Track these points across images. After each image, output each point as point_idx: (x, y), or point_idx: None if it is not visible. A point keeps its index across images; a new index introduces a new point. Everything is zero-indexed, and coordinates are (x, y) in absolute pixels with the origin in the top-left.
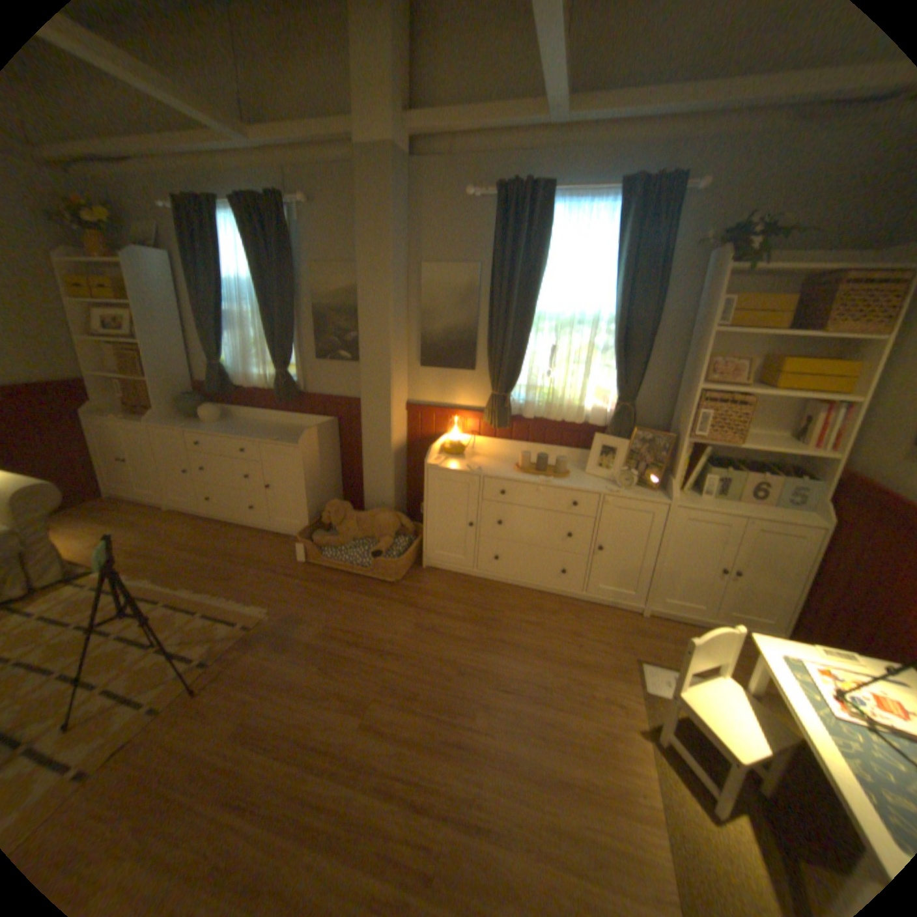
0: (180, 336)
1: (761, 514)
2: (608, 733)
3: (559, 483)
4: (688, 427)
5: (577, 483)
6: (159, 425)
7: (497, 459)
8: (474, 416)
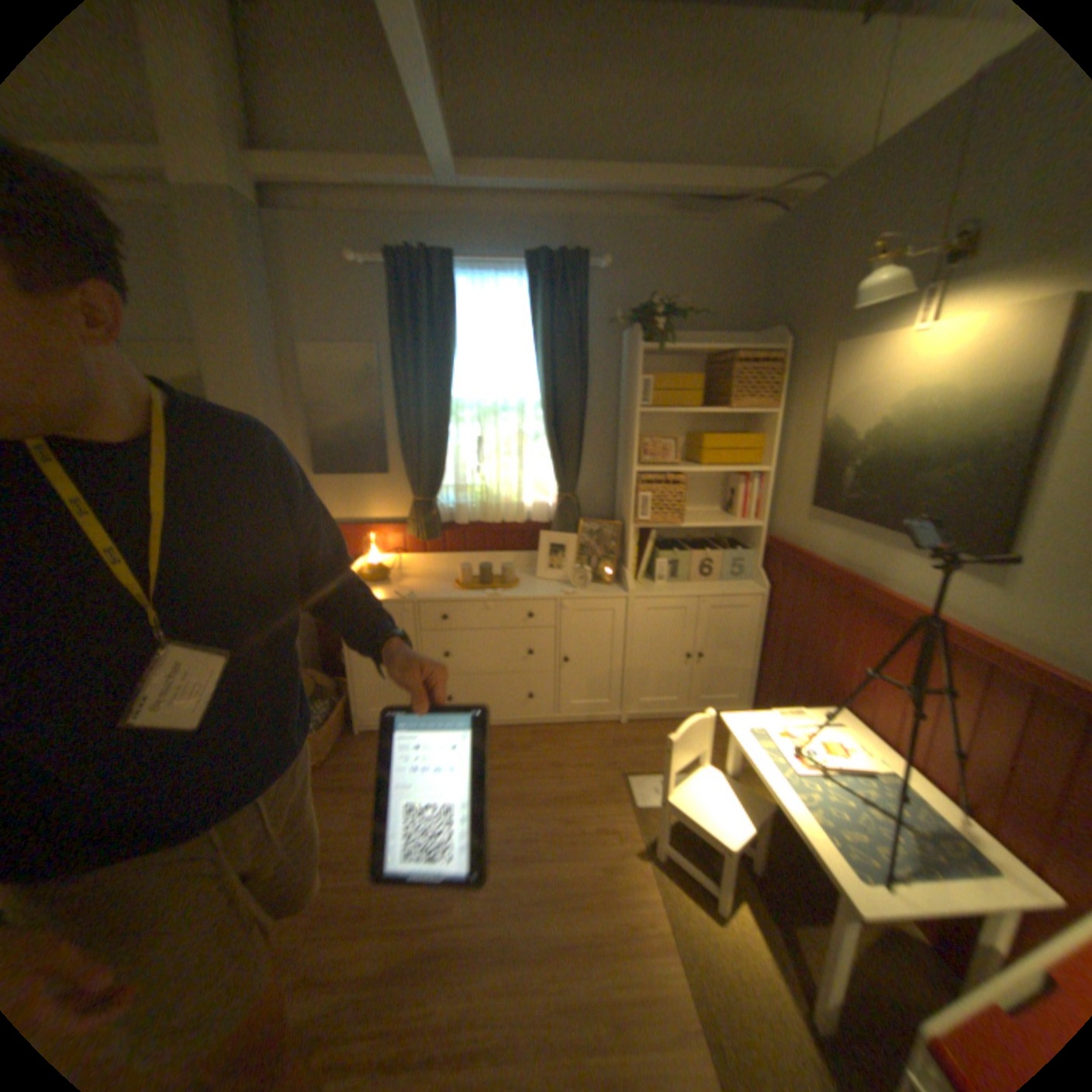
0: None
1: (708, 591)
2: (604, 867)
3: (508, 594)
4: (629, 512)
5: (528, 590)
6: None
7: (432, 577)
8: (395, 529)
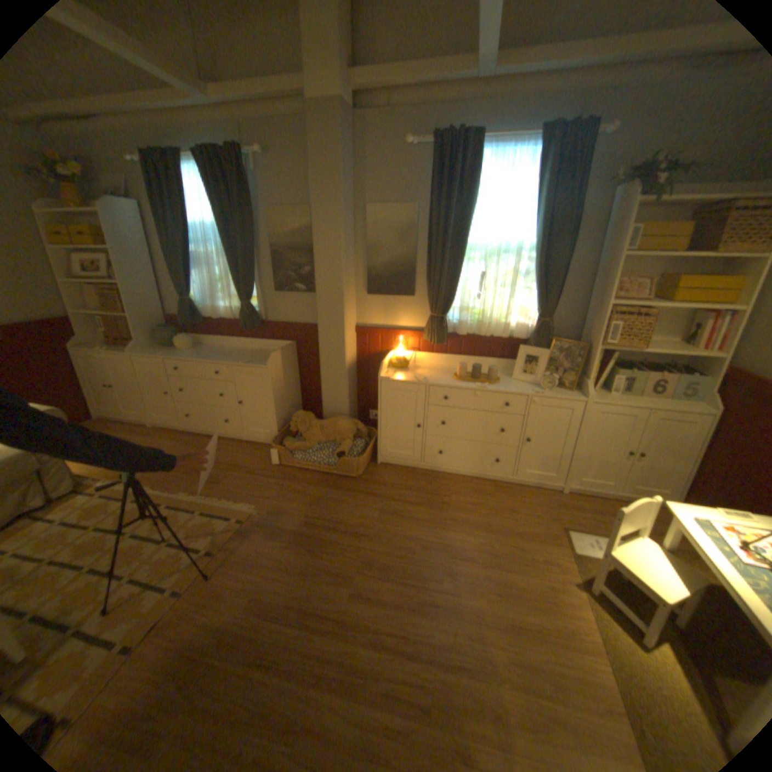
0: (152, 275)
1: (660, 406)
2: (550, 587)
3: (493, 388)
4: (600, 336)
5: (507, 387)
6: (140, 354)
7: (436, 370)
8: (415, 335)
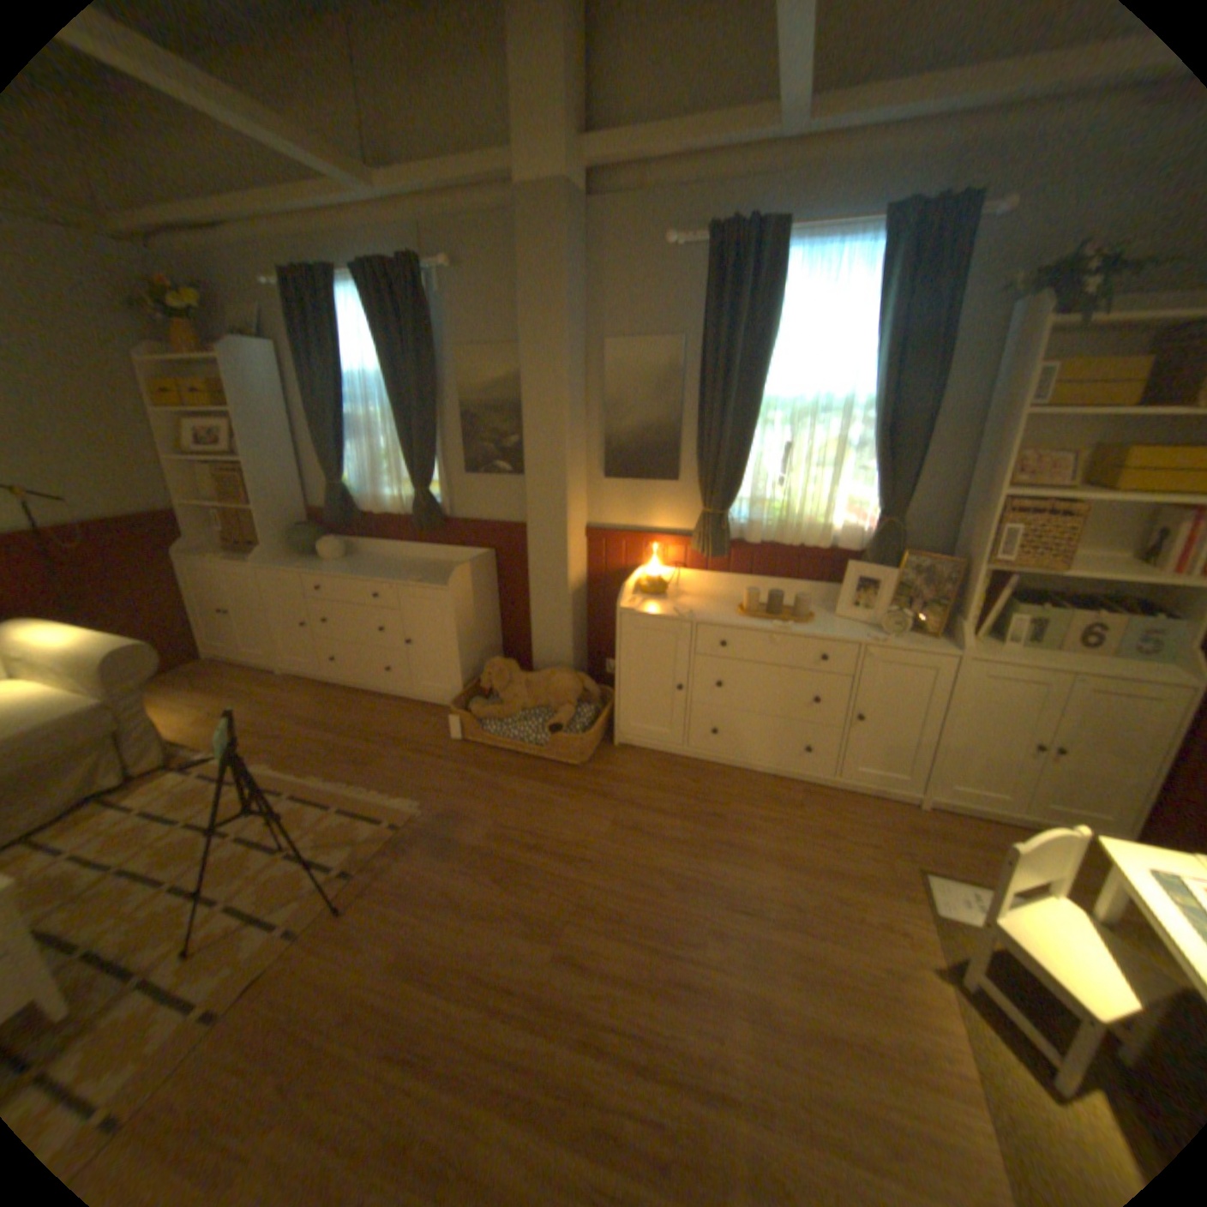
0: (290, 450)
1: (1094, 668)
2: (889, 971)
3: (801, 630)
4: (985, 549)
5: (825, 629)
6: (268, 565)
7: (711, 598)
8: (678, 542)
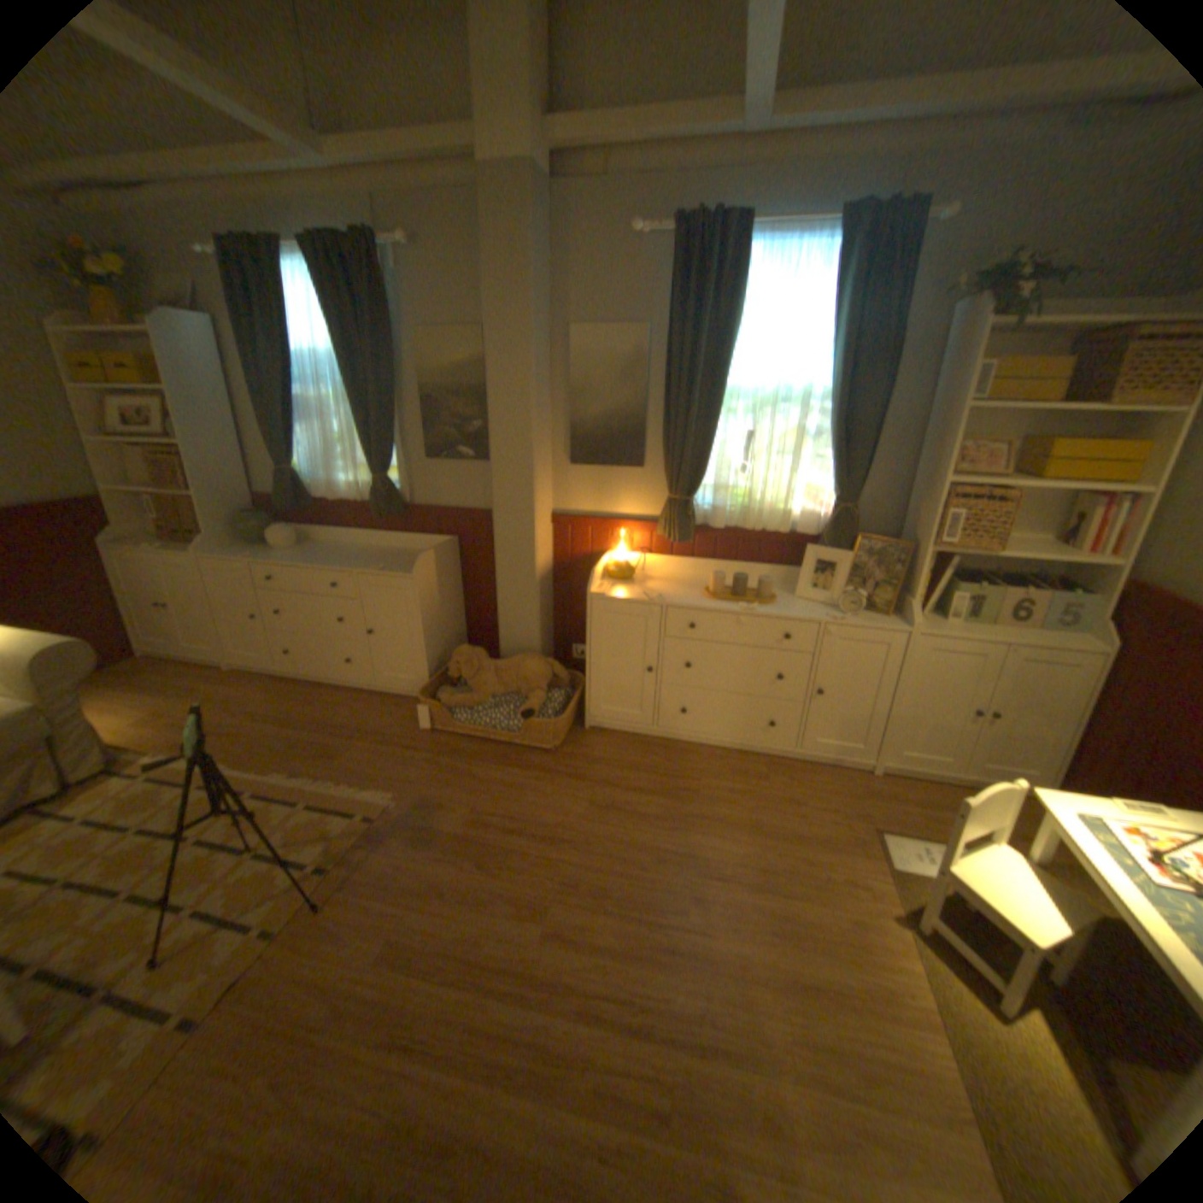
0: (232, 432)
1: (1024, 639)
2: (854, 922)
3: (765, 611)
4: (931, 532)
5: (787, 609)
6: (213, 555)
7: (677, 582)
8: (644, 528)
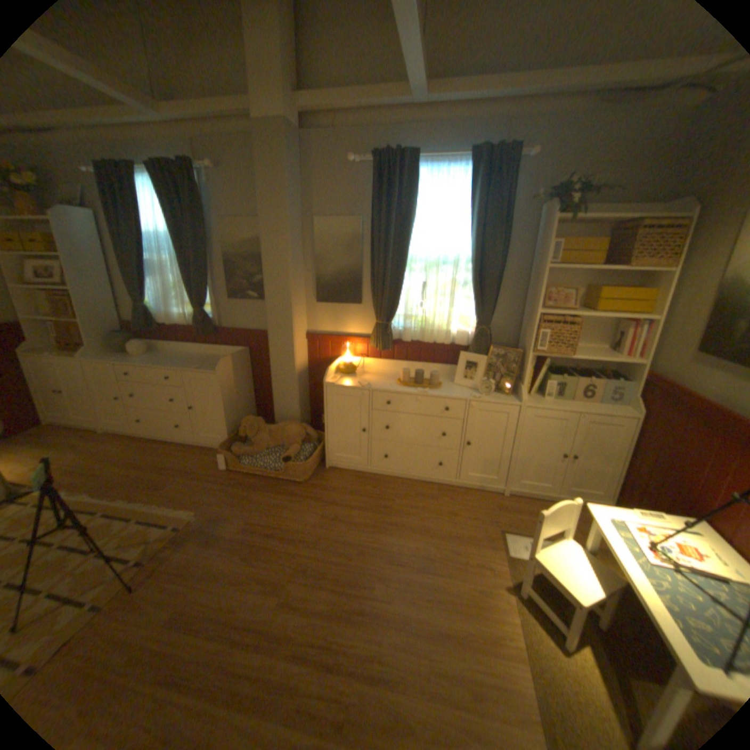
0: (107, 282)
1: (590, 410)
2: (480, 591)
3: (433, 393)
4: (531, 343)
5: (447, 392)
6: (91, 359)
7: (383, 375)
8: (363, 342)
